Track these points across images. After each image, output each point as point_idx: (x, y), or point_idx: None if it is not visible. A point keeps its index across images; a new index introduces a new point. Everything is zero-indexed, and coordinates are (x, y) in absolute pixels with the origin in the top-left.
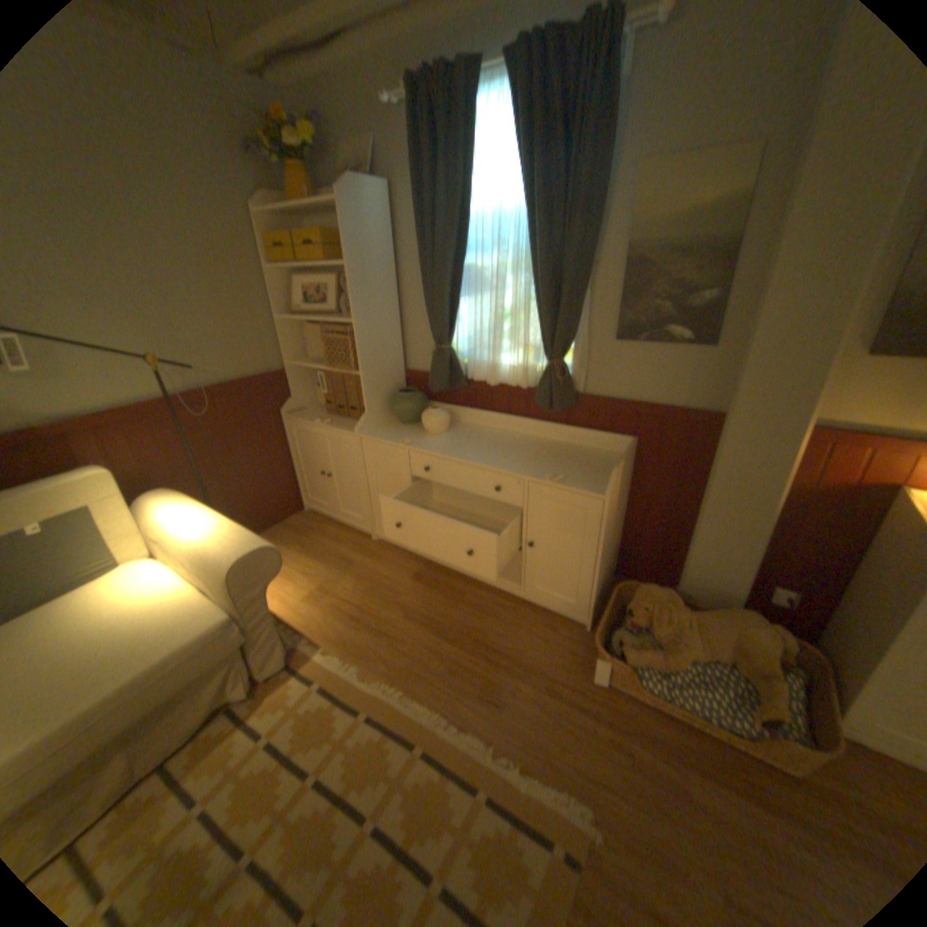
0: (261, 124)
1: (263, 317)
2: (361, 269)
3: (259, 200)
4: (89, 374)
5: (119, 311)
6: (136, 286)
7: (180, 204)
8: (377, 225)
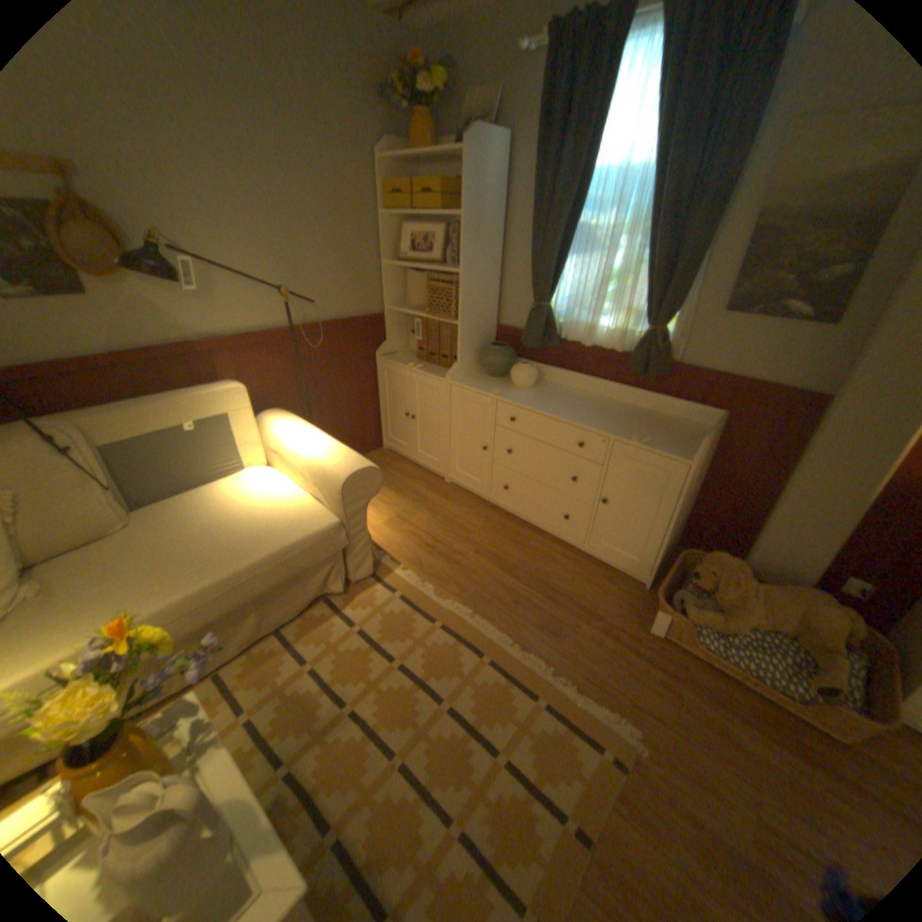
0: (394, 68)
1: (372, 261)
2: (475, 220)
3: (384, 146)
4: (232, 299)
5: (260, 244)
6: (275, 222)
7: (318, 146)
8: (495, 177)
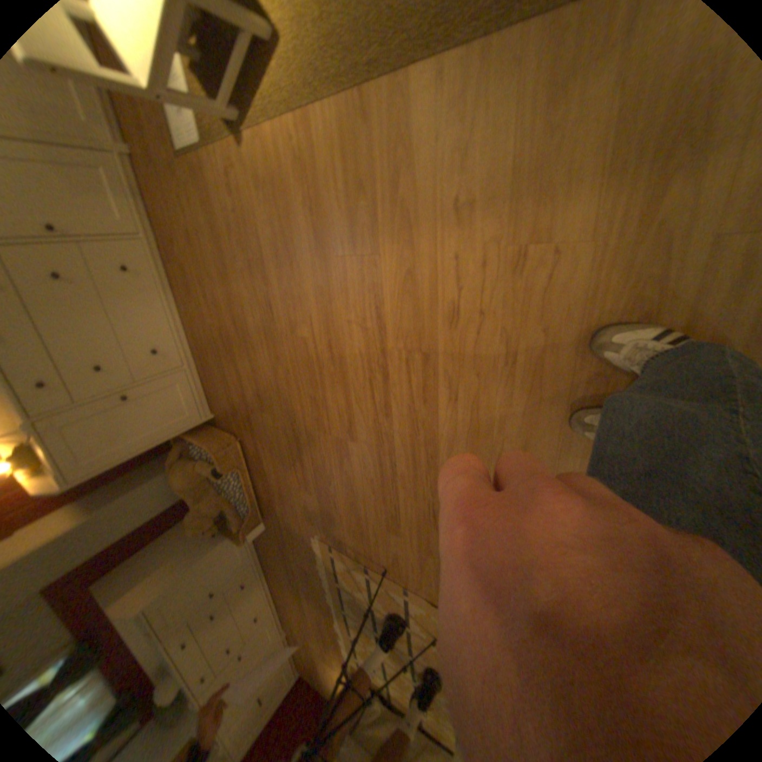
0: None
1: None
2: None
3: None
4: None
5: None
6: None
7: None
8: None
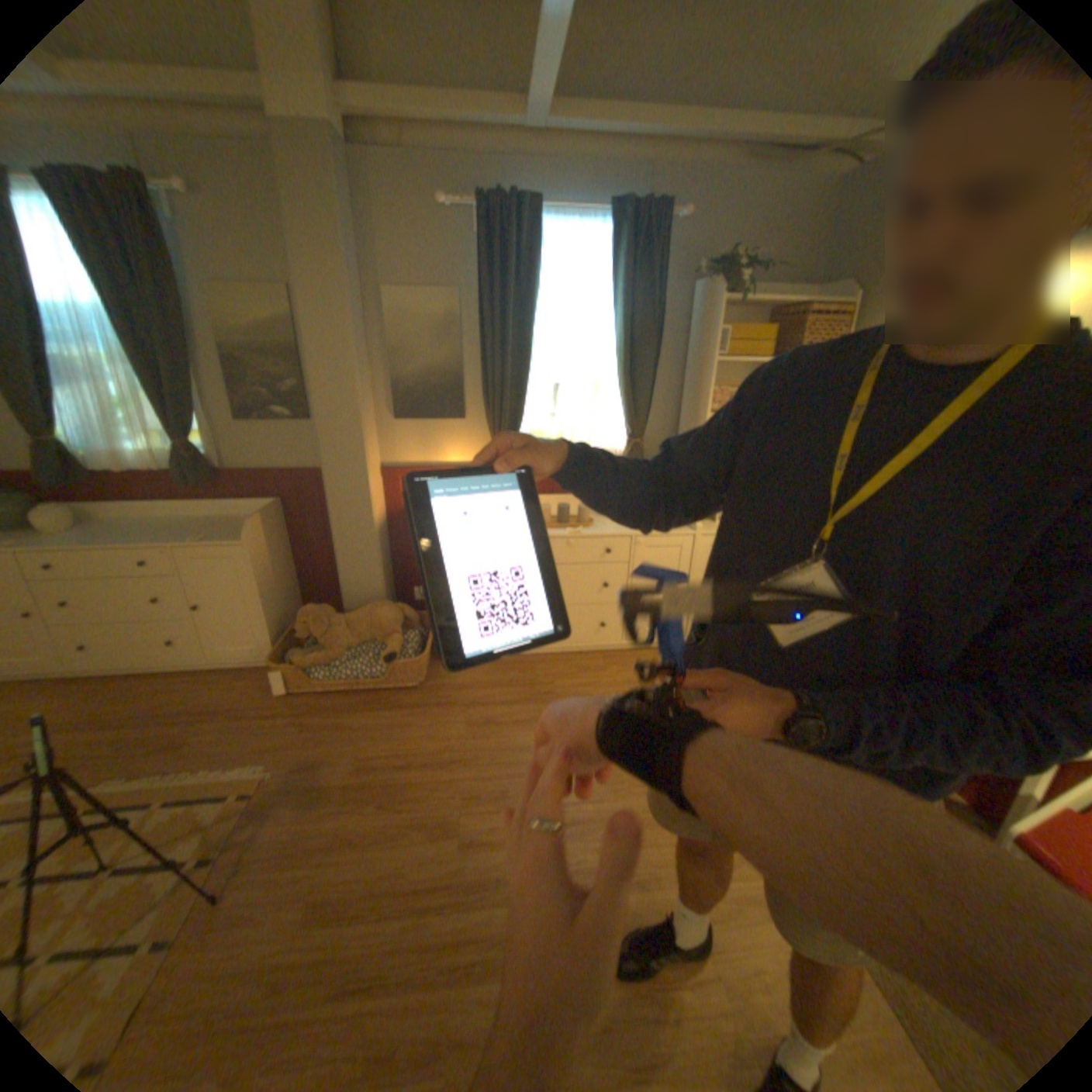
0: None
1: None
2: None
3: None
4: None
5: None
6: None
7: None
8: None
